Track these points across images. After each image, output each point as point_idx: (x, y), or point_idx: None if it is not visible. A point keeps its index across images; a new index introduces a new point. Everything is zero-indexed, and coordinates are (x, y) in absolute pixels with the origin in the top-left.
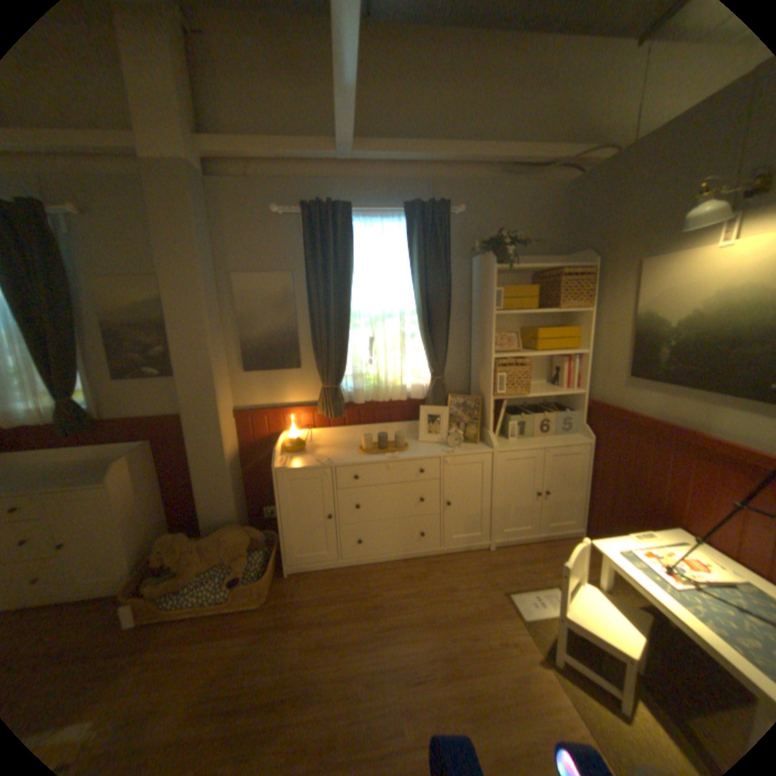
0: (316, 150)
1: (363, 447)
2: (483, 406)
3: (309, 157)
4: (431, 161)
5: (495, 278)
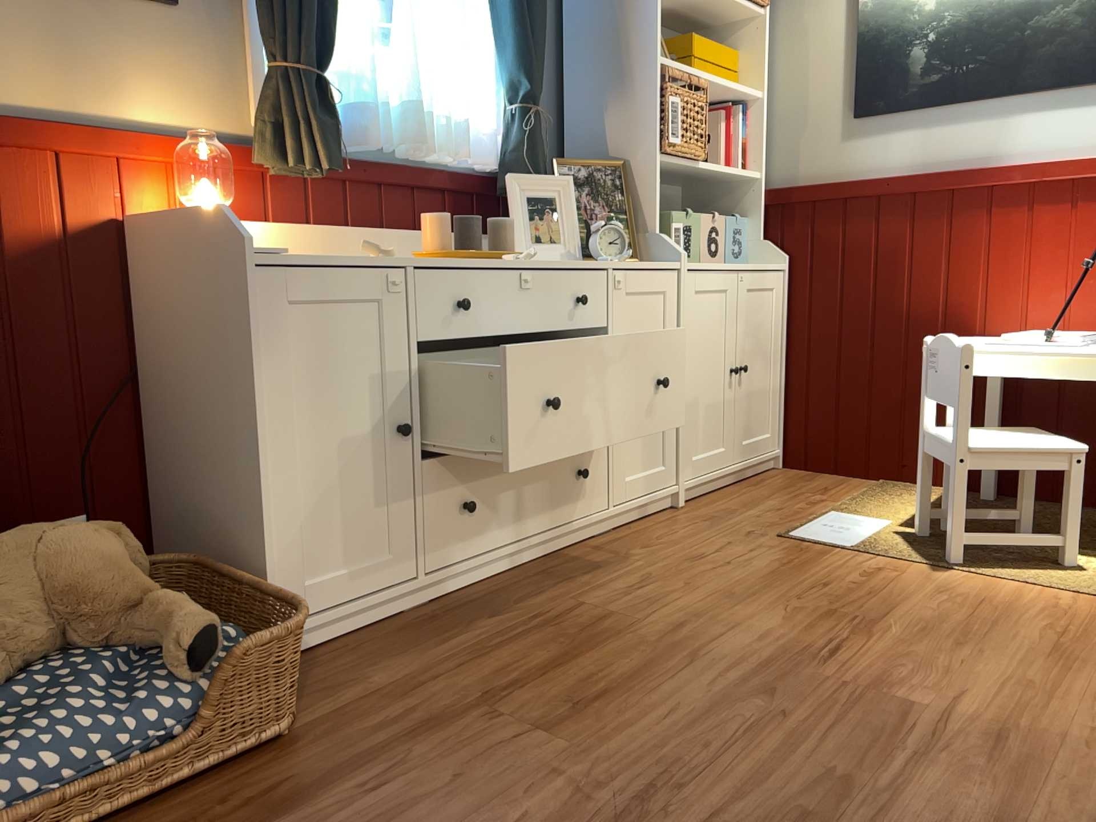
0: None
1: (431, 246)
2: (629, 185)
3: None
4: None
5: None
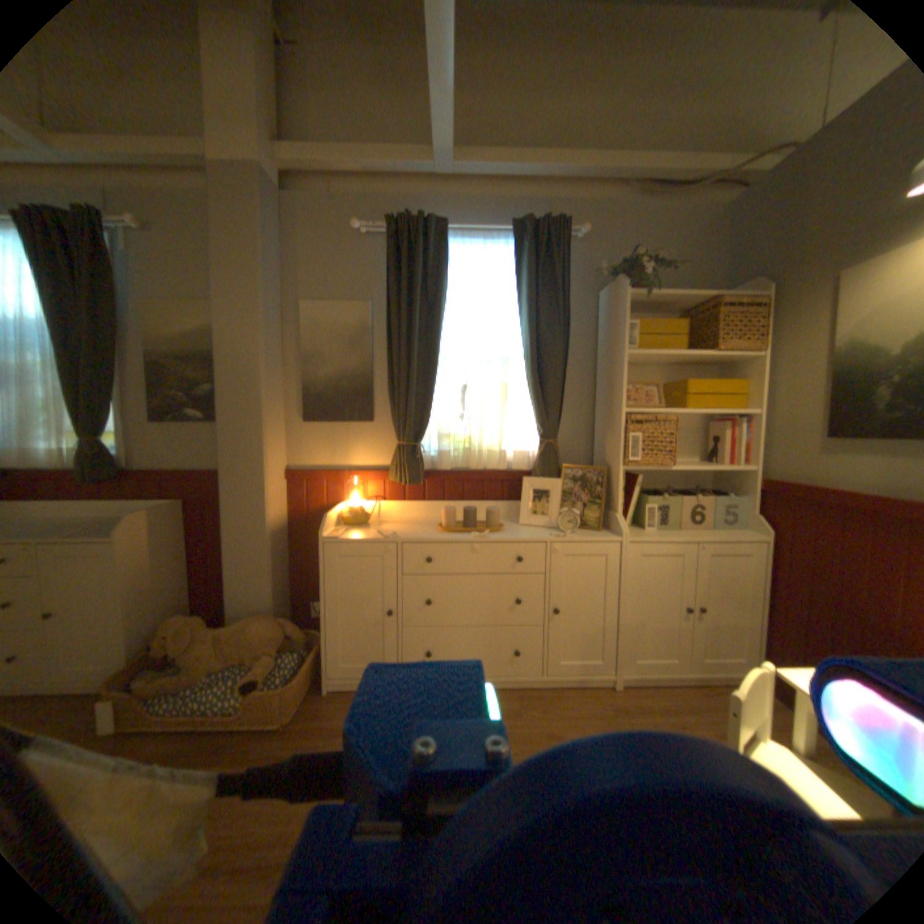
0: (412, 161)
1: (444, 522)
2: (611, 481)
3: (403, 170)
4: (551, 176)
5: (628, 305)
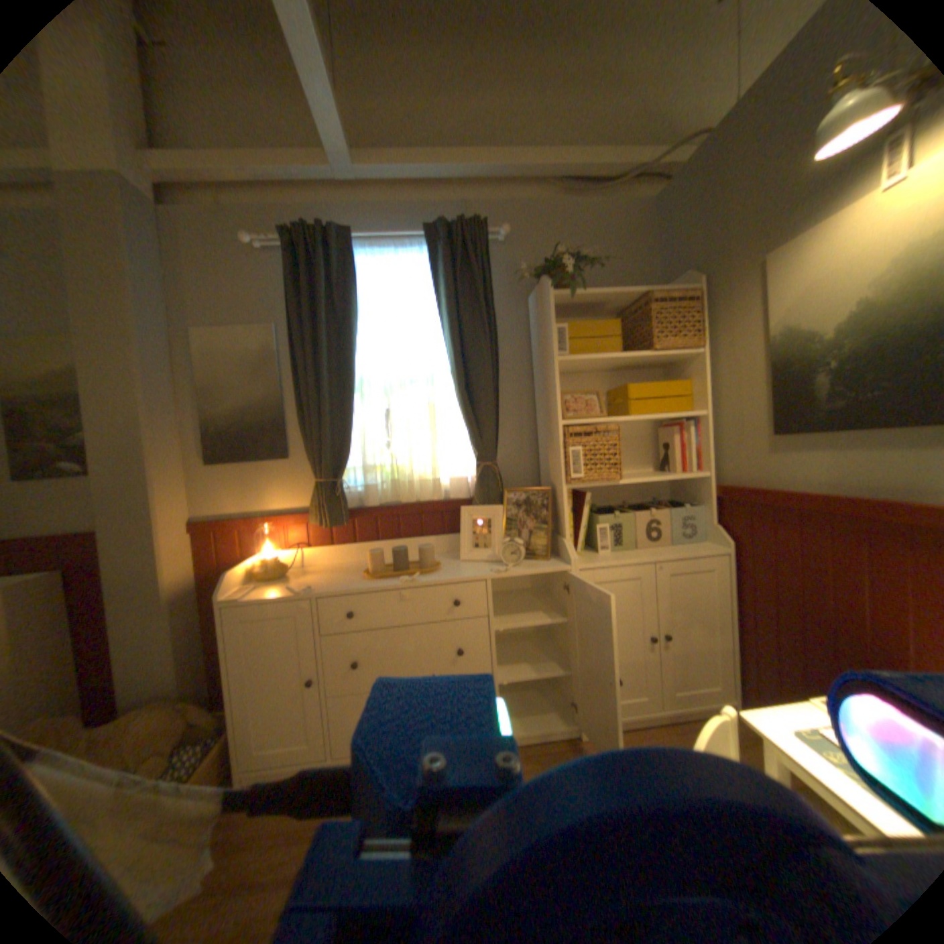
0: (306, 165)
1: (371, 568)
2: (557, 502)
3: (298, 177)
4: (464, 177)
5: (553, 307)
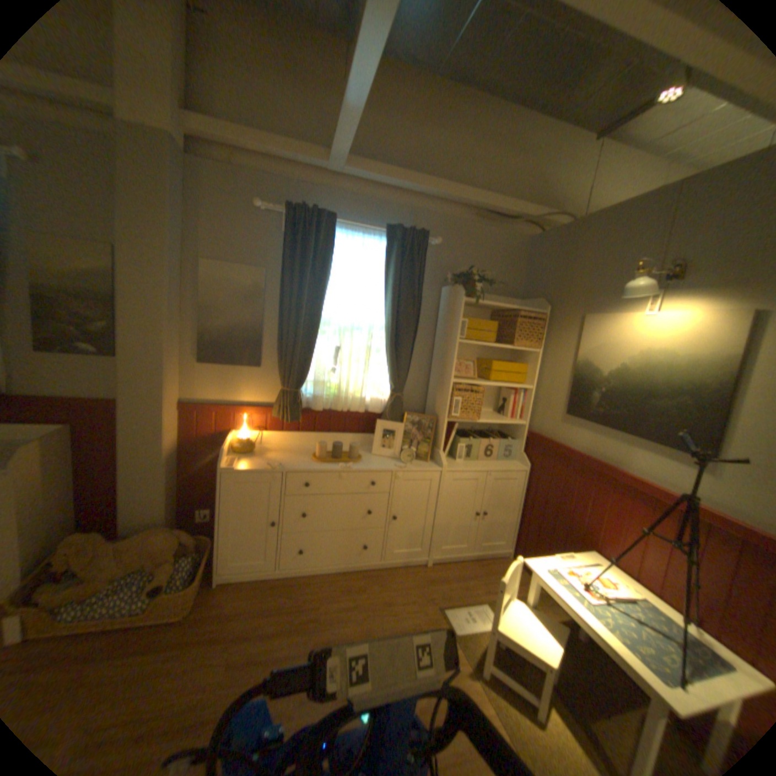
0: (310, 157)
1: (317, 454)
2: (437, 427)
3: (301, 161)
4: (417, 192)
5: (462, 309)
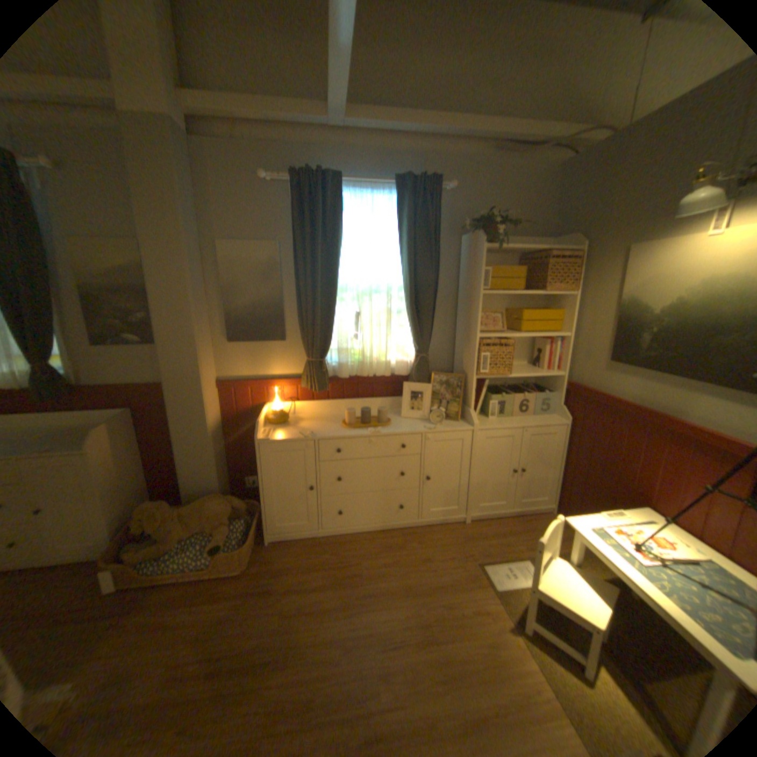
0: (308, 115)
1: (346, 421)
2: (466, 385)
3: (299, 121)
4: (425, 133)
5: (484, 257)
